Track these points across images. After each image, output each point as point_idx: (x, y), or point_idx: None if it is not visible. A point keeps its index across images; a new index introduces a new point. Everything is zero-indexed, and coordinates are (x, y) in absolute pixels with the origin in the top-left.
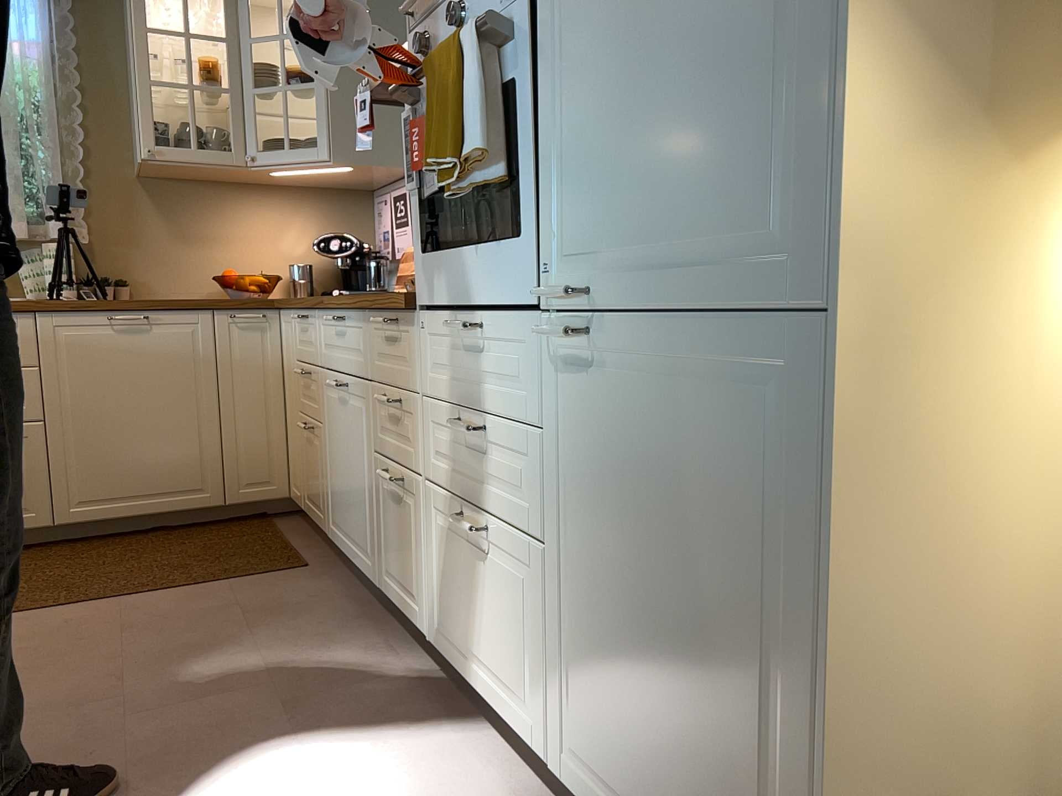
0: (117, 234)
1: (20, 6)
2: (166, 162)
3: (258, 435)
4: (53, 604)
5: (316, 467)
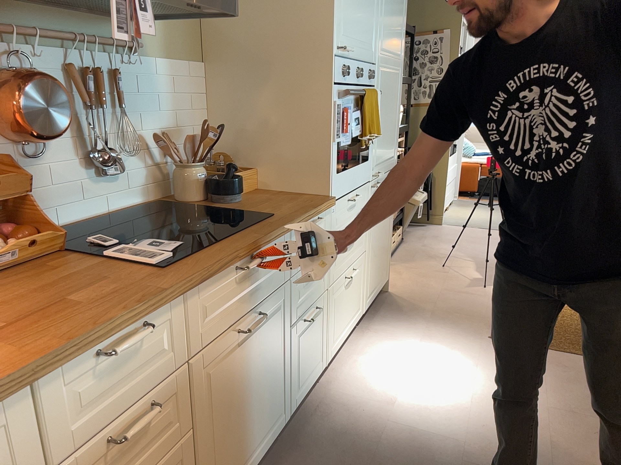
0: None
1: None
2: None
3: None
4: None
5: None
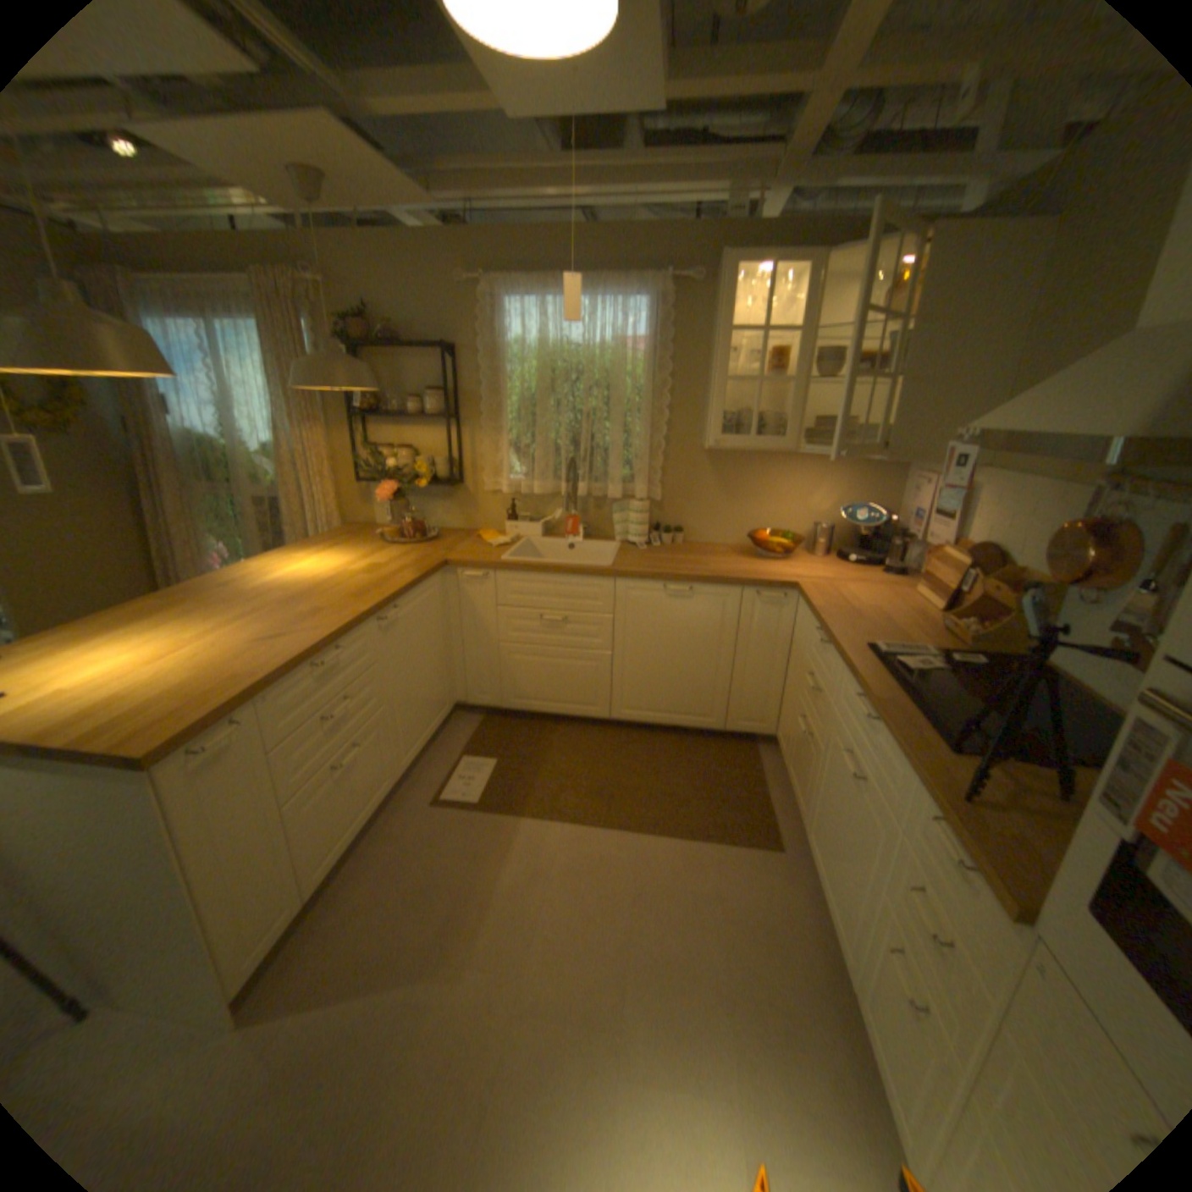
0: (680, 491)
1: (636, 309)
2: (727, 449)
3: (760, 687)
4: (596, 822)
5: (808, 769)
